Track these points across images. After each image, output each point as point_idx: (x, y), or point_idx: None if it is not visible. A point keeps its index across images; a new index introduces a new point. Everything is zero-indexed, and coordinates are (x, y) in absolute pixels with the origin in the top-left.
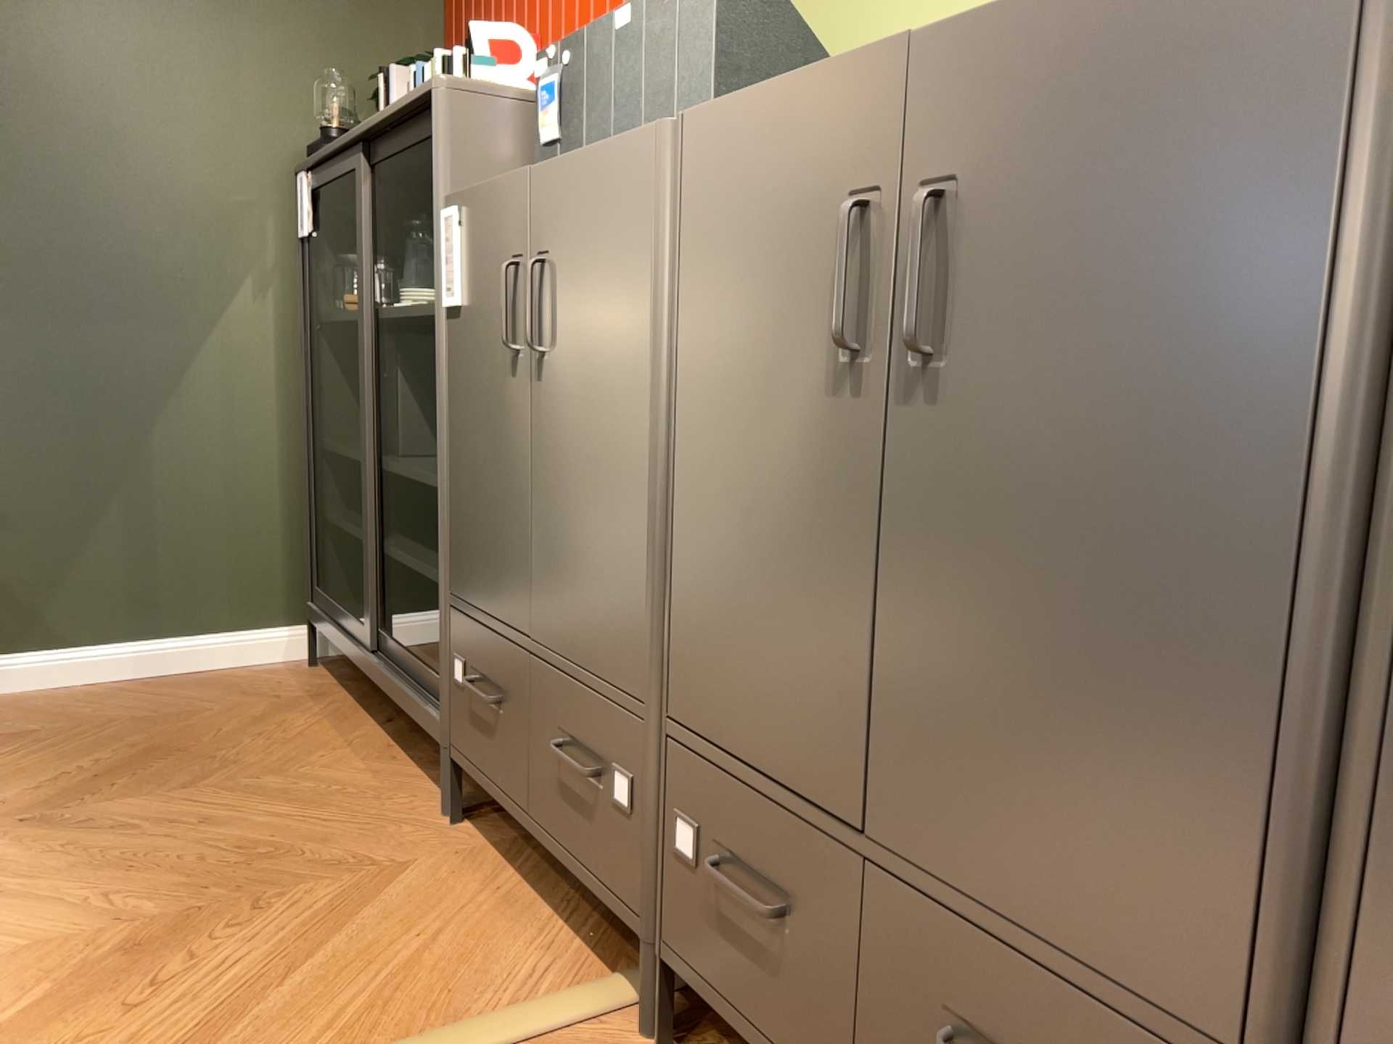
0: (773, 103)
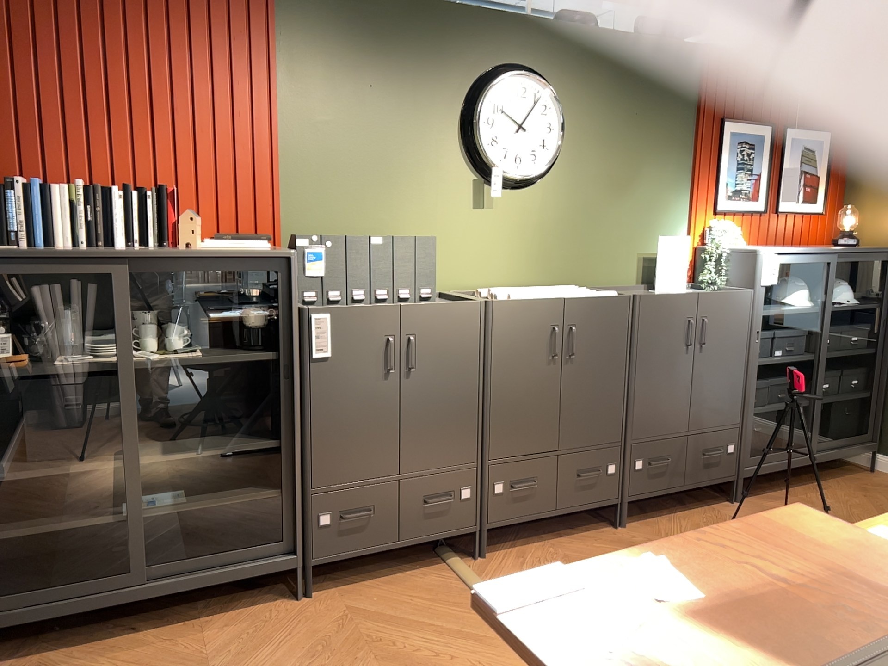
0: (528, 303)
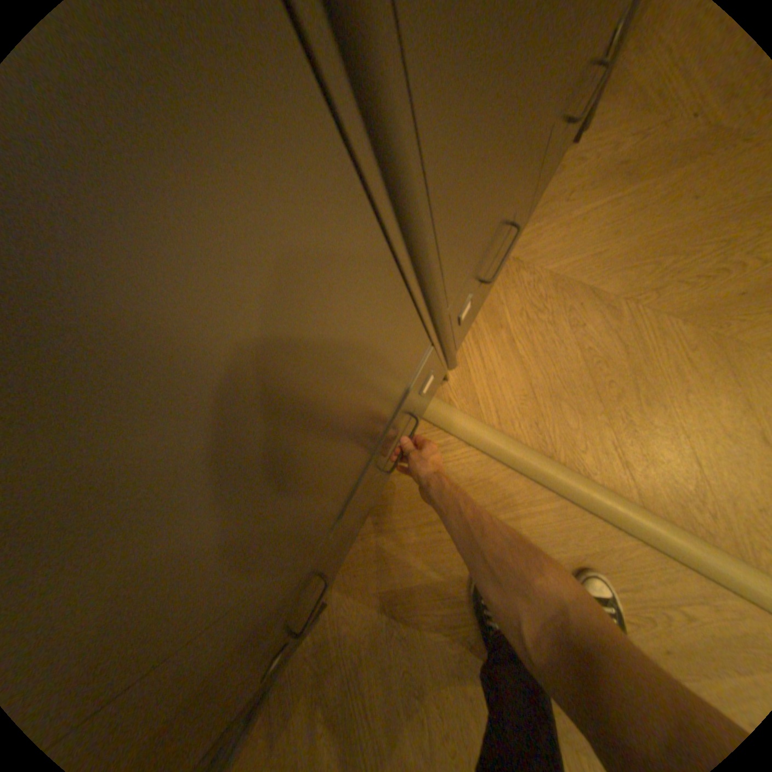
0: None
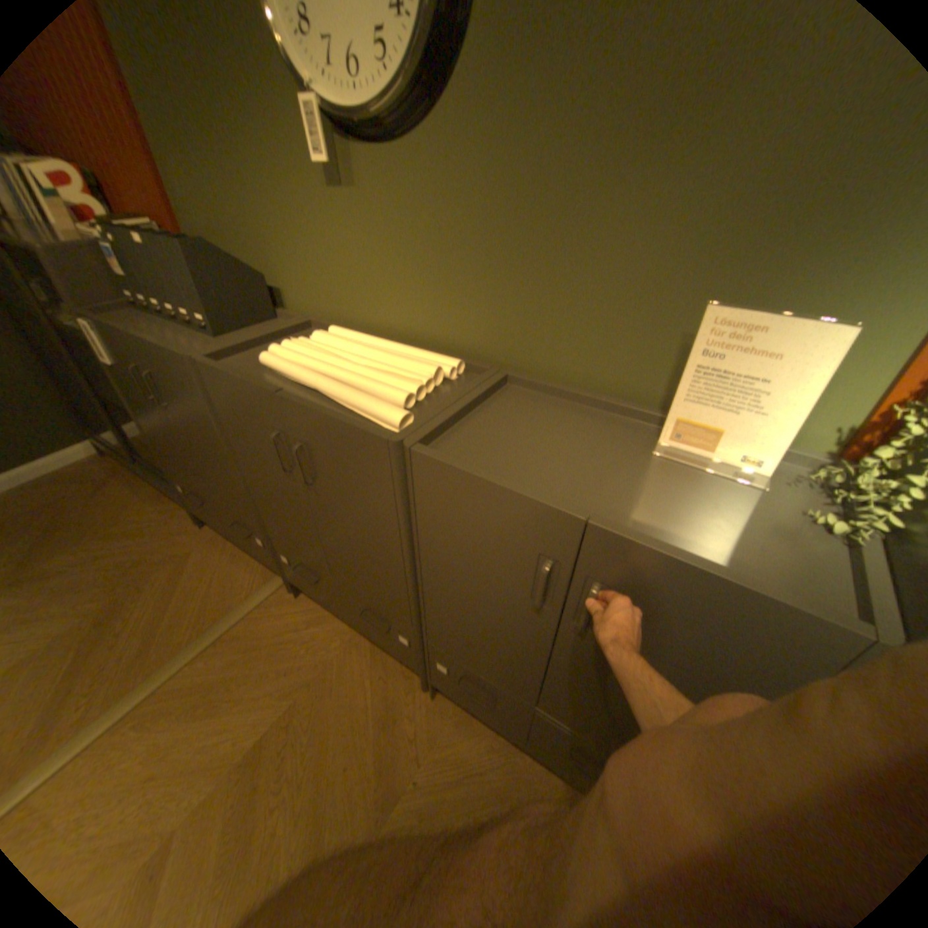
0: (234, 380)
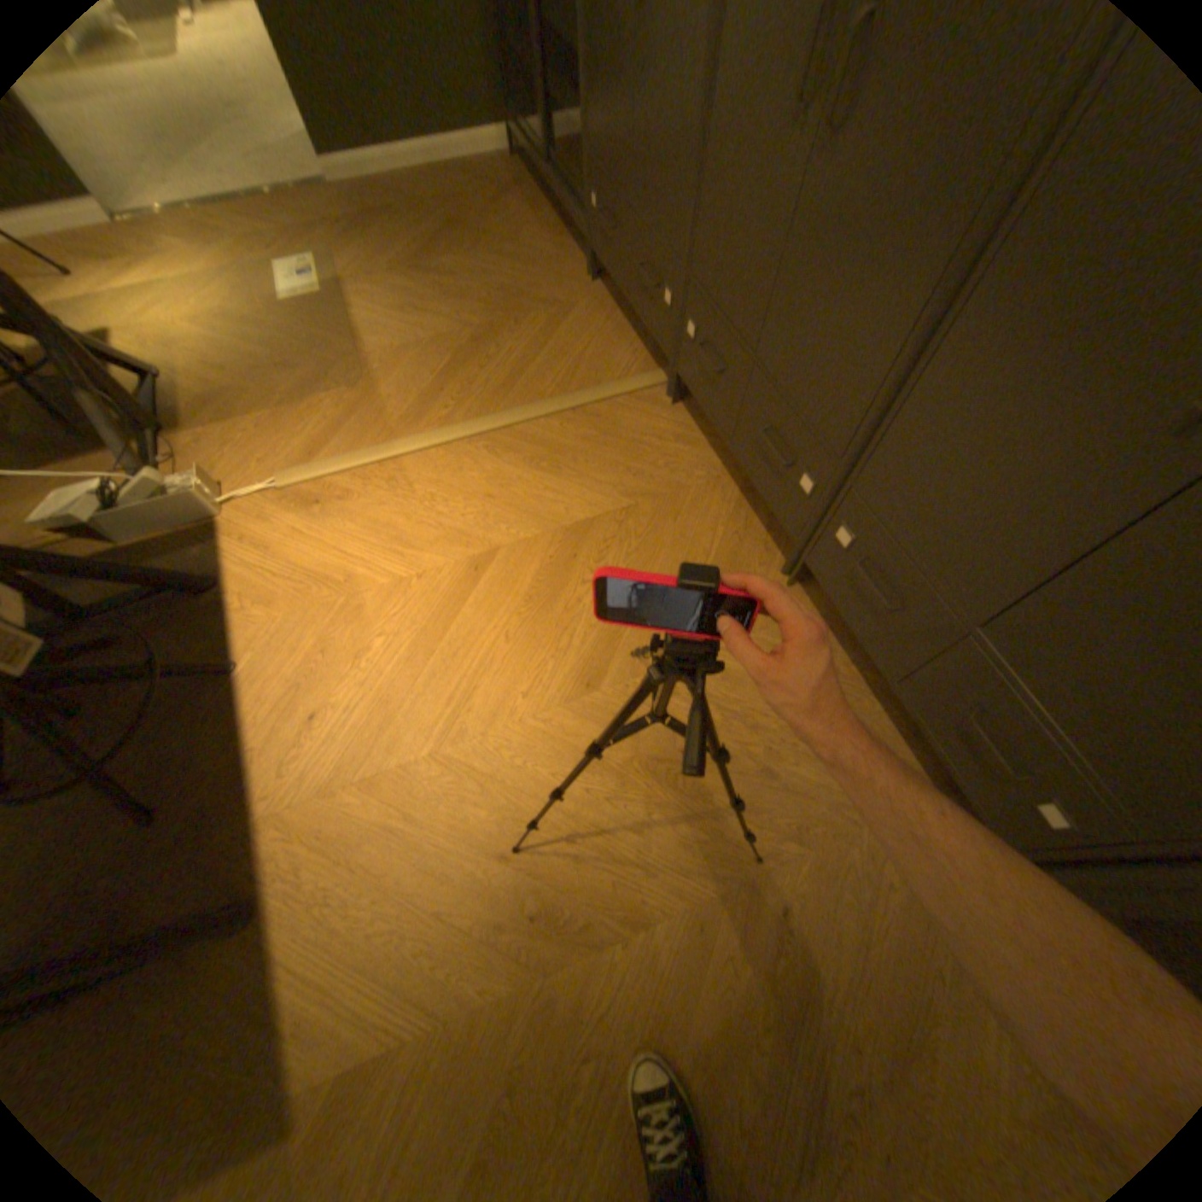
0: None
